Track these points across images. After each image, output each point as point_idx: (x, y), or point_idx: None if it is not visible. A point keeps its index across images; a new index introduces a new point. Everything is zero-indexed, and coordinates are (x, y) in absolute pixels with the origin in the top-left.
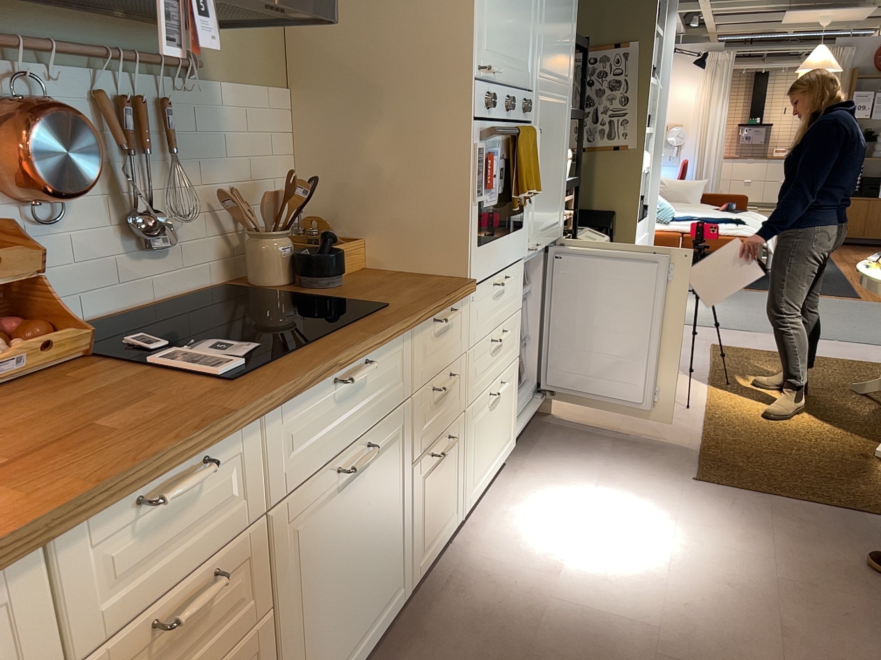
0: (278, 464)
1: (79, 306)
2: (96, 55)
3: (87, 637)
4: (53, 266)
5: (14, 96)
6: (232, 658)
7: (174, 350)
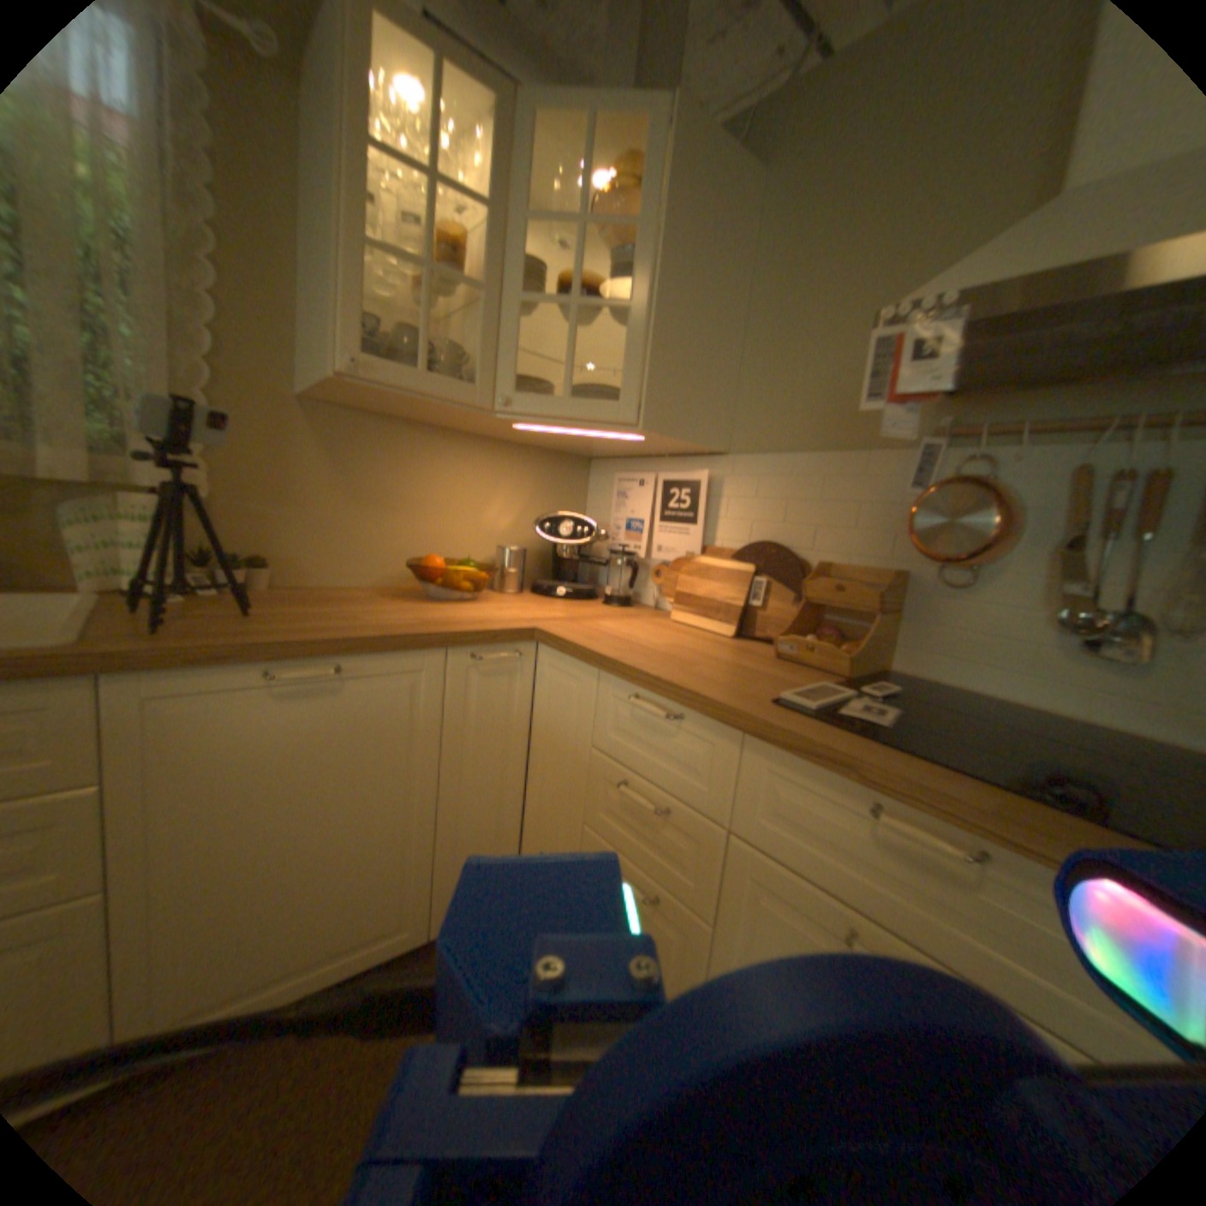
0: (753, 802)
1: (962, 671)
2: (1082, 422)
3: (599, 739)
4: (947, 623)
5: (970, 473)
6: (666, 902)
7: (850, 690)
